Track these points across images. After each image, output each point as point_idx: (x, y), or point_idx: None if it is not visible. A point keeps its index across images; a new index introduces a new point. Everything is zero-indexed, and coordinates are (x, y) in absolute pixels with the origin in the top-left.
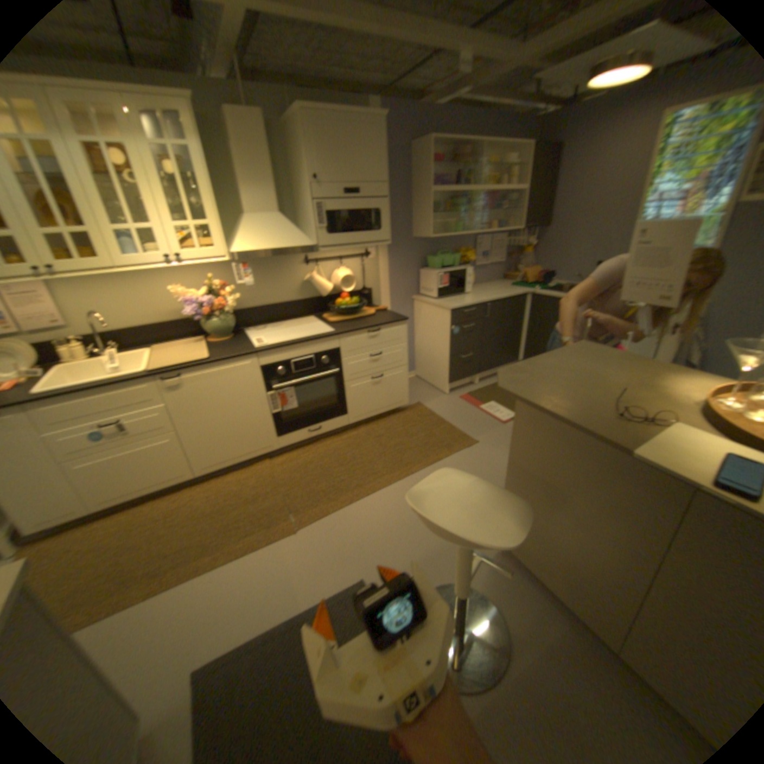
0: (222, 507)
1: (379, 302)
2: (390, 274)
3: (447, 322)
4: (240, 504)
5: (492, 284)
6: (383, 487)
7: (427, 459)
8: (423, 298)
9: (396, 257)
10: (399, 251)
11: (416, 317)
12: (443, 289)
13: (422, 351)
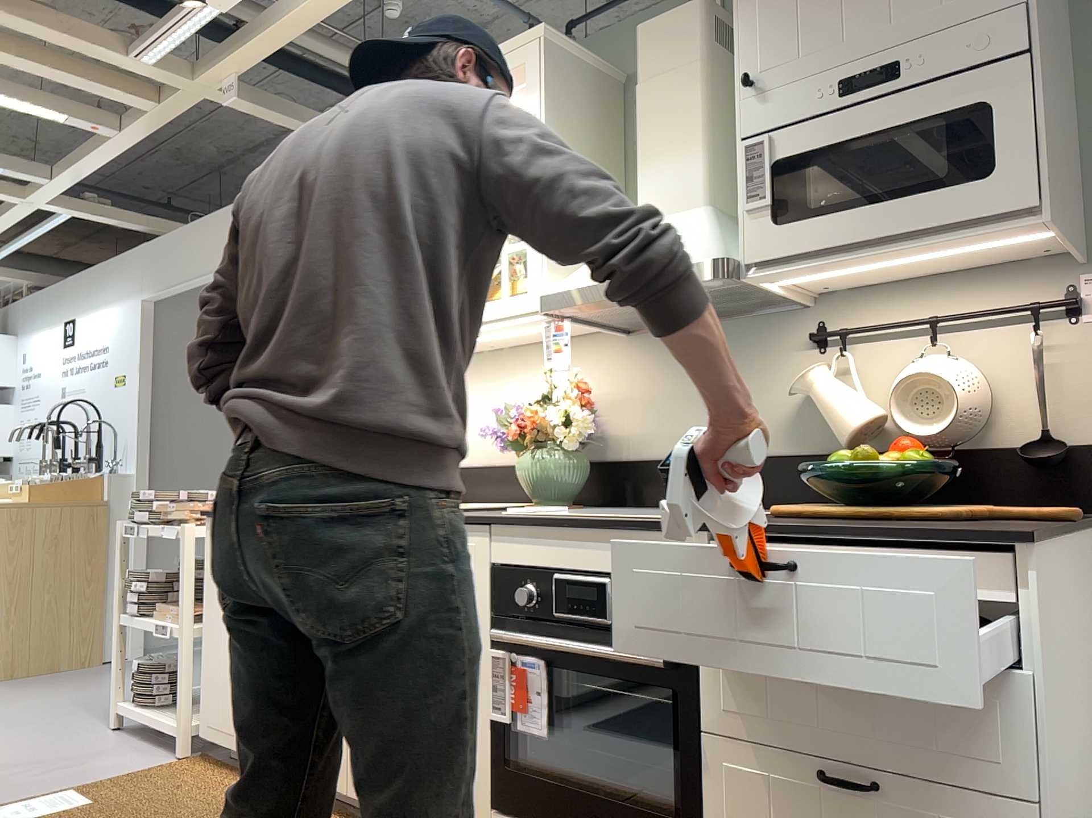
0: None
1: None
2: None
3: None
4: None
5: None
6: None
7: None
8: None
9: None
10: None
11: None
12: None
13: None
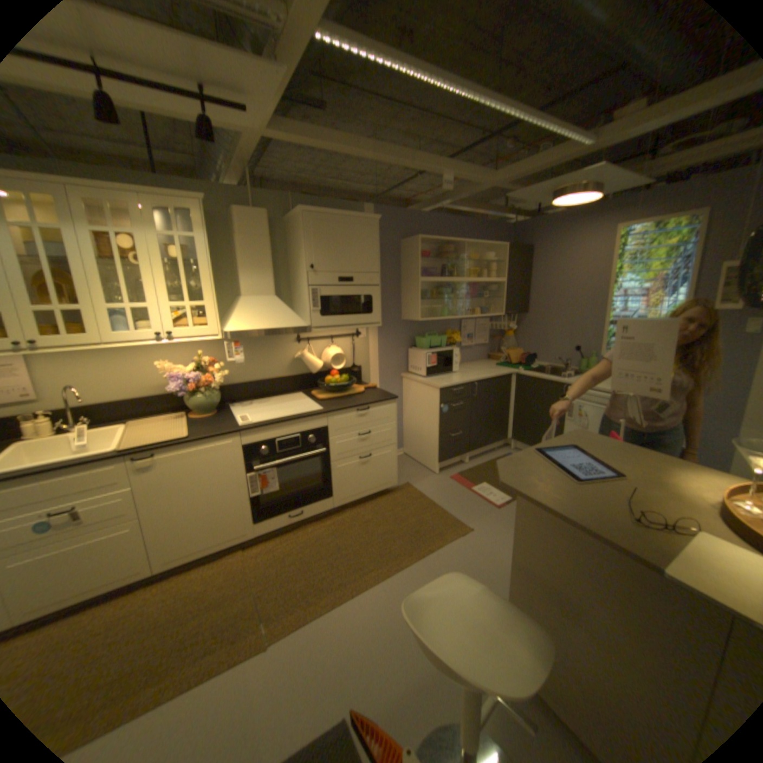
0: (181, 612)
1: (370, 379)
2: (381, 353)
3: (437, 400)
4: (203, 608)
5: (478, 363)
6: (371, 586)
7: (420, 550)
8: (412, 376)
9: (386, 337)
10: (389, 332)
11: (406, 393)
12: (432, 368)
13: (412, 428)
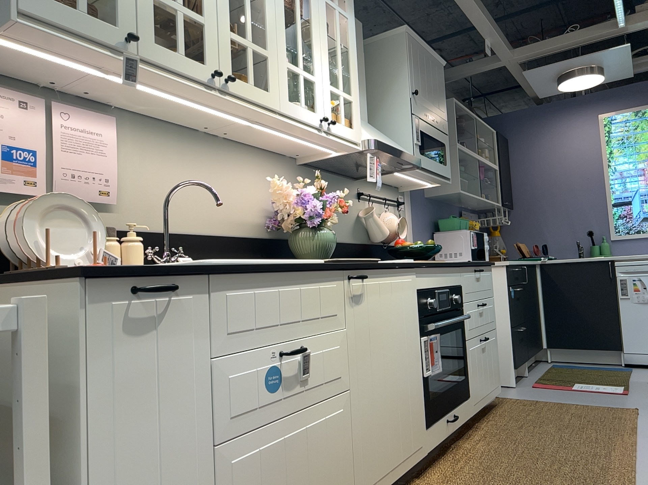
0: None
1: None
2: (416, 233)
3: (505, 281)
4: None
5: None
6: (633, 460)
7: (620, 429)
8: None
9: (418, 215)
10: (420, 209)
11: None
12: (476, 250)
13: None
